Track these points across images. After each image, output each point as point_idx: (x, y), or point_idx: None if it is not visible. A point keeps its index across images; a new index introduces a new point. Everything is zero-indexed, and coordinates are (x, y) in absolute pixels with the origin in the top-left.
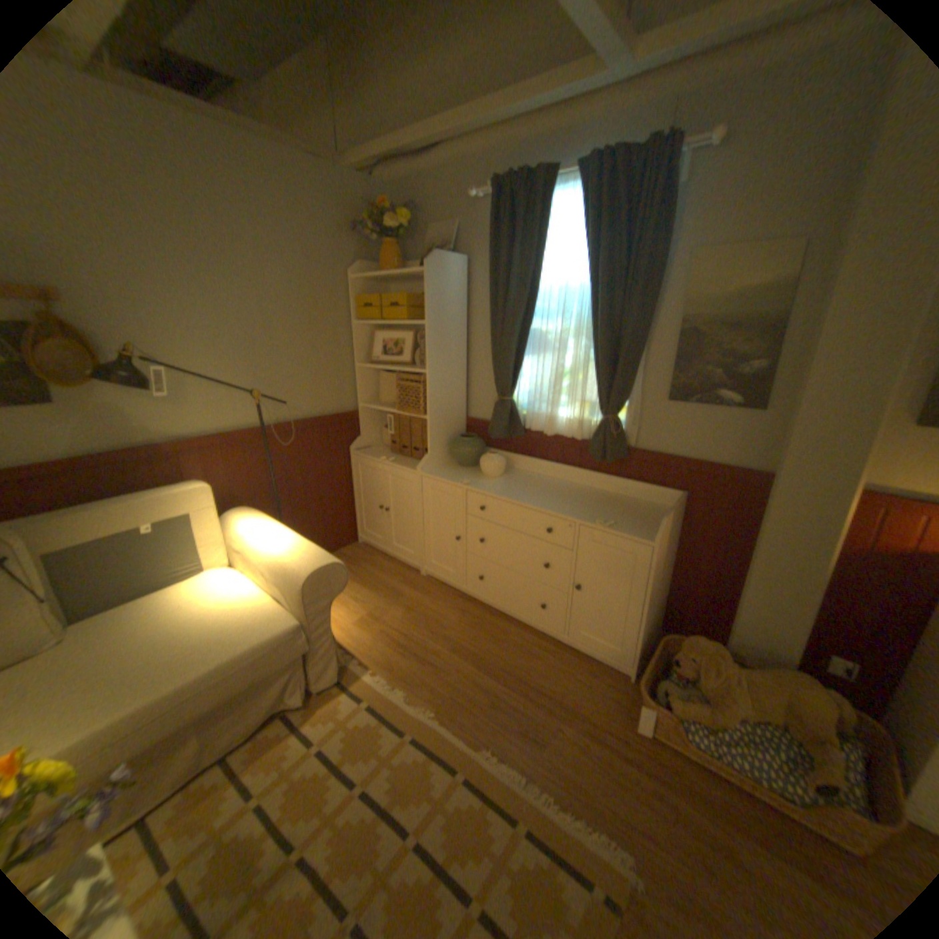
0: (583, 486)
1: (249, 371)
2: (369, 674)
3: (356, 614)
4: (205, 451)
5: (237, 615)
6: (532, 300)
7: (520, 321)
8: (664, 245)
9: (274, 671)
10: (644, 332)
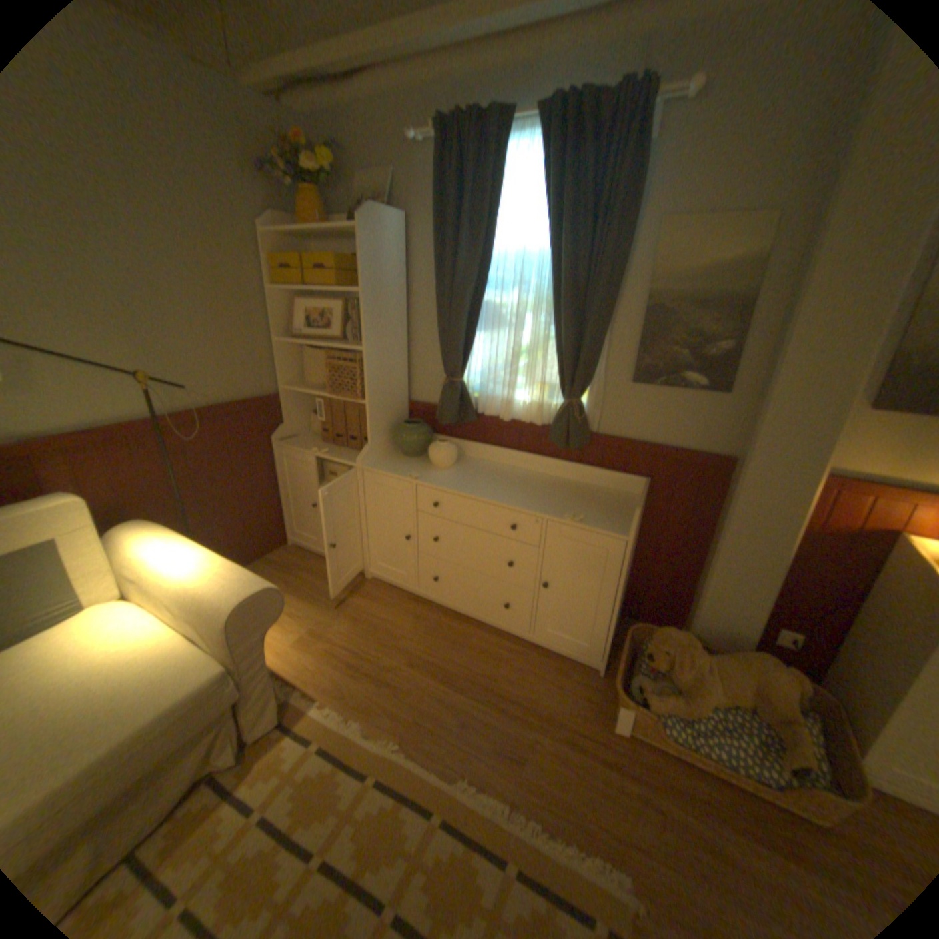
0: (542, 474)
1: (128, 346)
2: (316, 706)
3: (293, 633)
4: (72, 452)
5: (137, 668)
6: (484, 268)
7: (472, 292)
8: (635, 211)
9: (195, 734)
10: (610, 308)
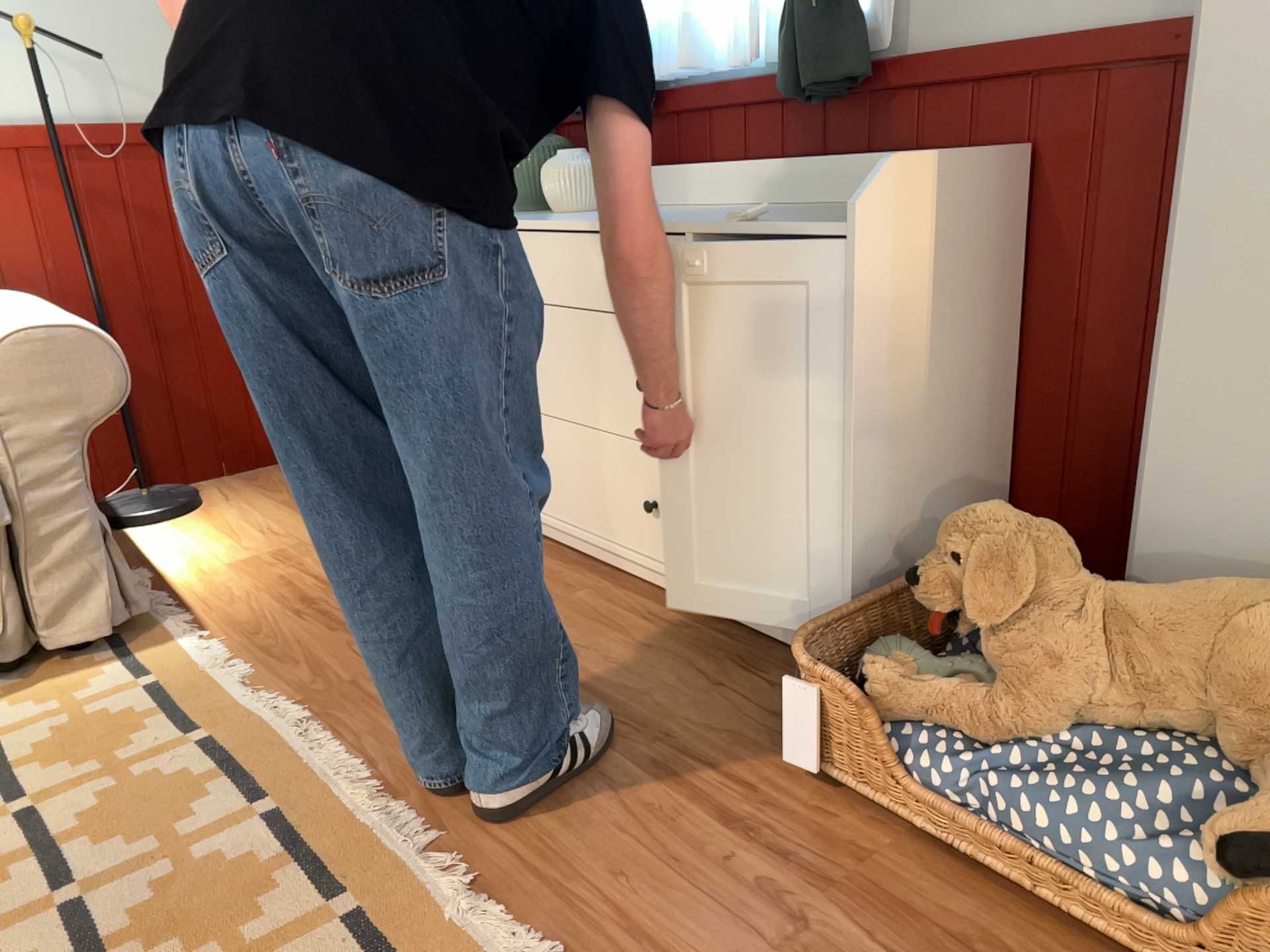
0: (784, 205)
1: None
2: (201, 635)
3: (250, 550)
4: None
5: None
6: None
7: None
8: None
9: None
10: None
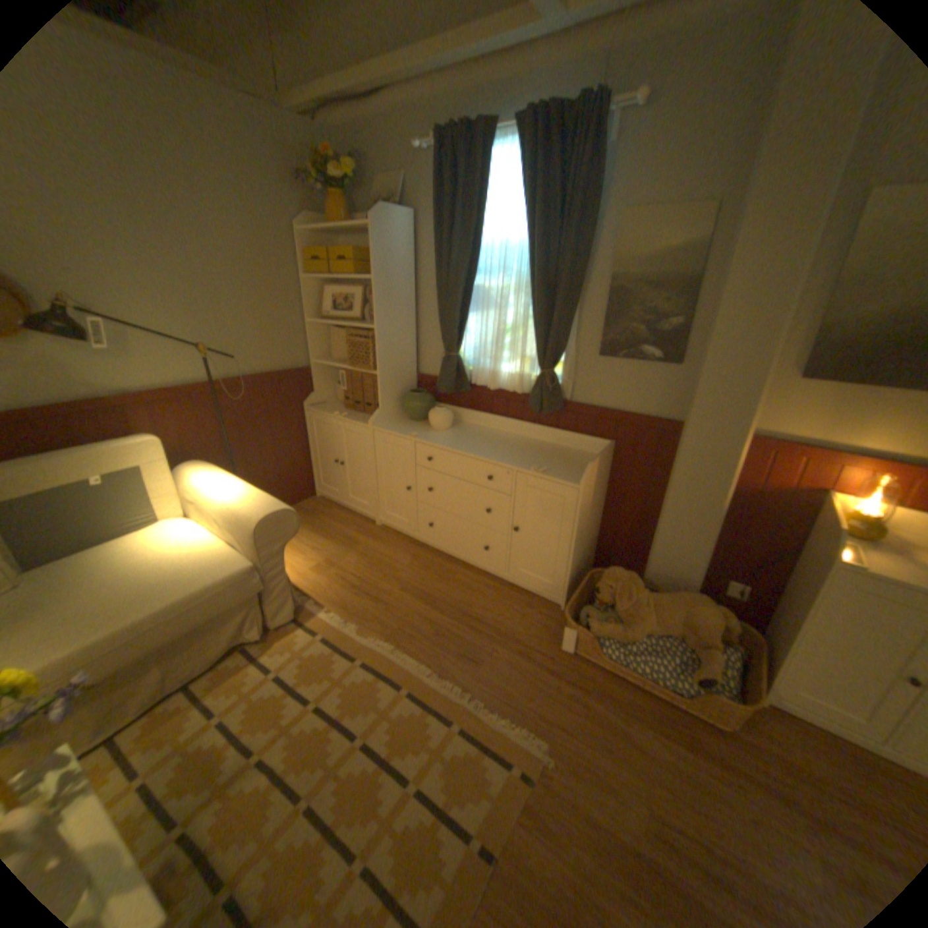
0: (524, 438)
1: (193, 324)
2: (323, 611)
3: (312, 561)
4: (152, 405)
5: (192, 559)
6: (475, 257)
7: (464, 278)
8: (594, 205)
9: (230, 608)
10: (576, 290)
